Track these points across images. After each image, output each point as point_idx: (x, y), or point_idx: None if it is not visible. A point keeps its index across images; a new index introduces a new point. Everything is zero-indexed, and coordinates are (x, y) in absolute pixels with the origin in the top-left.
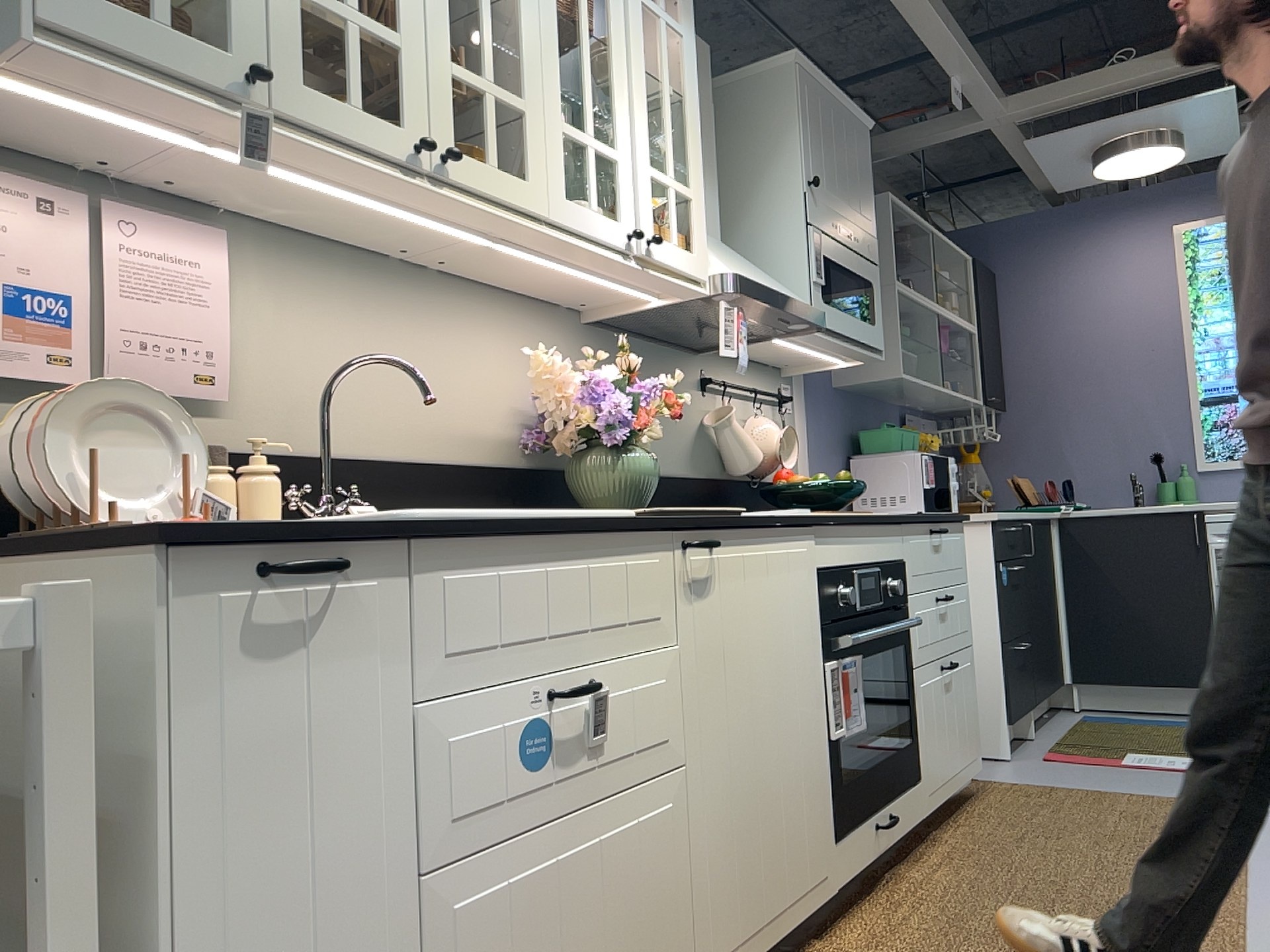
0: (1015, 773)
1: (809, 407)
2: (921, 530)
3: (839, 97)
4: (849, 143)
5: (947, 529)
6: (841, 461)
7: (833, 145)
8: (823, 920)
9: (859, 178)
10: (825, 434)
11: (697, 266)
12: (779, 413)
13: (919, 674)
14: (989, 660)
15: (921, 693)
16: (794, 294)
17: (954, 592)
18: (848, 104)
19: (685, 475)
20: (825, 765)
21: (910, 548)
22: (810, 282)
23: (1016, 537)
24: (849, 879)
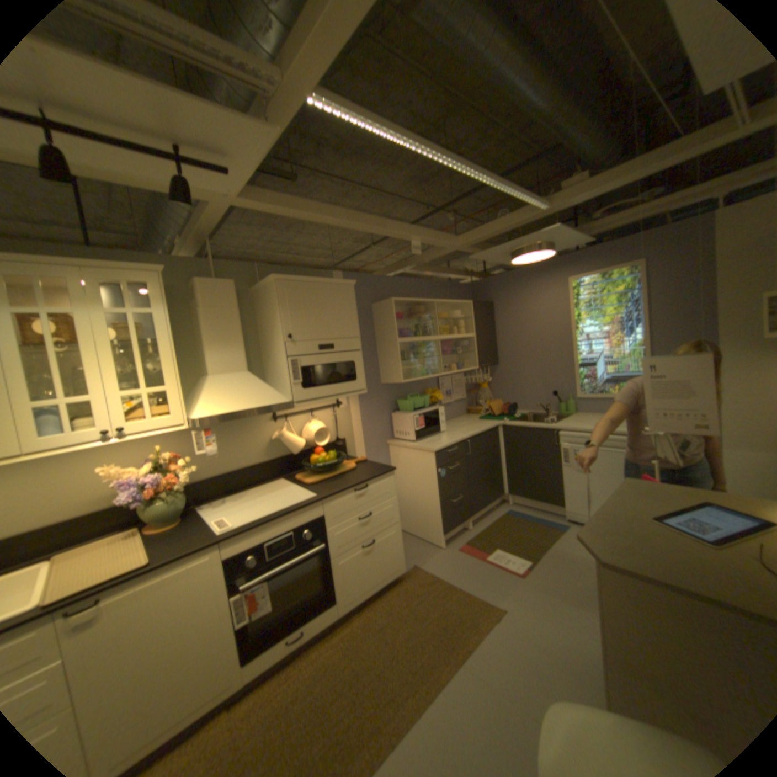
0: (436, 563)
1: (359, 400)
2: (342, 495)
3: (319, 280)
4: (330, 300)
5: (371, 483)
6: (385, 415)
7: (313, 307)
8: (249, 689)
9: (340, 315)
10: (372, 408)
11: (173, 421)
12: (333, 412)
13: (336, 561)
14: (436, 508)
15: (337, 568)
16: (270, 398)
17: (379, 508)
18: (327, 281)
19: (259, 463)
20: (228, 643)
21: (329, 508)
22: (290, 384)
23: (456, 451)
24: (257, 677)
